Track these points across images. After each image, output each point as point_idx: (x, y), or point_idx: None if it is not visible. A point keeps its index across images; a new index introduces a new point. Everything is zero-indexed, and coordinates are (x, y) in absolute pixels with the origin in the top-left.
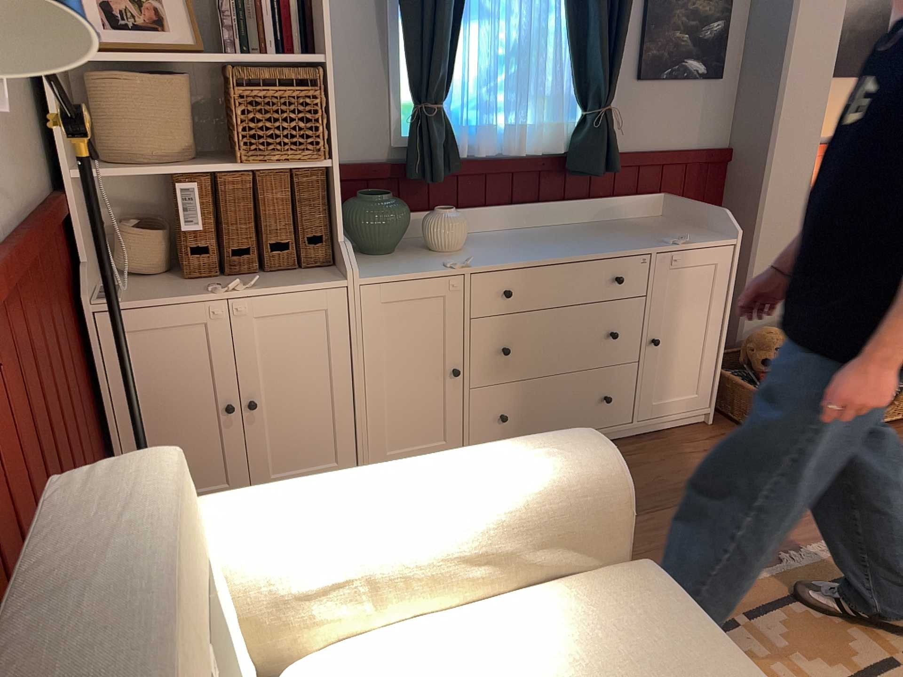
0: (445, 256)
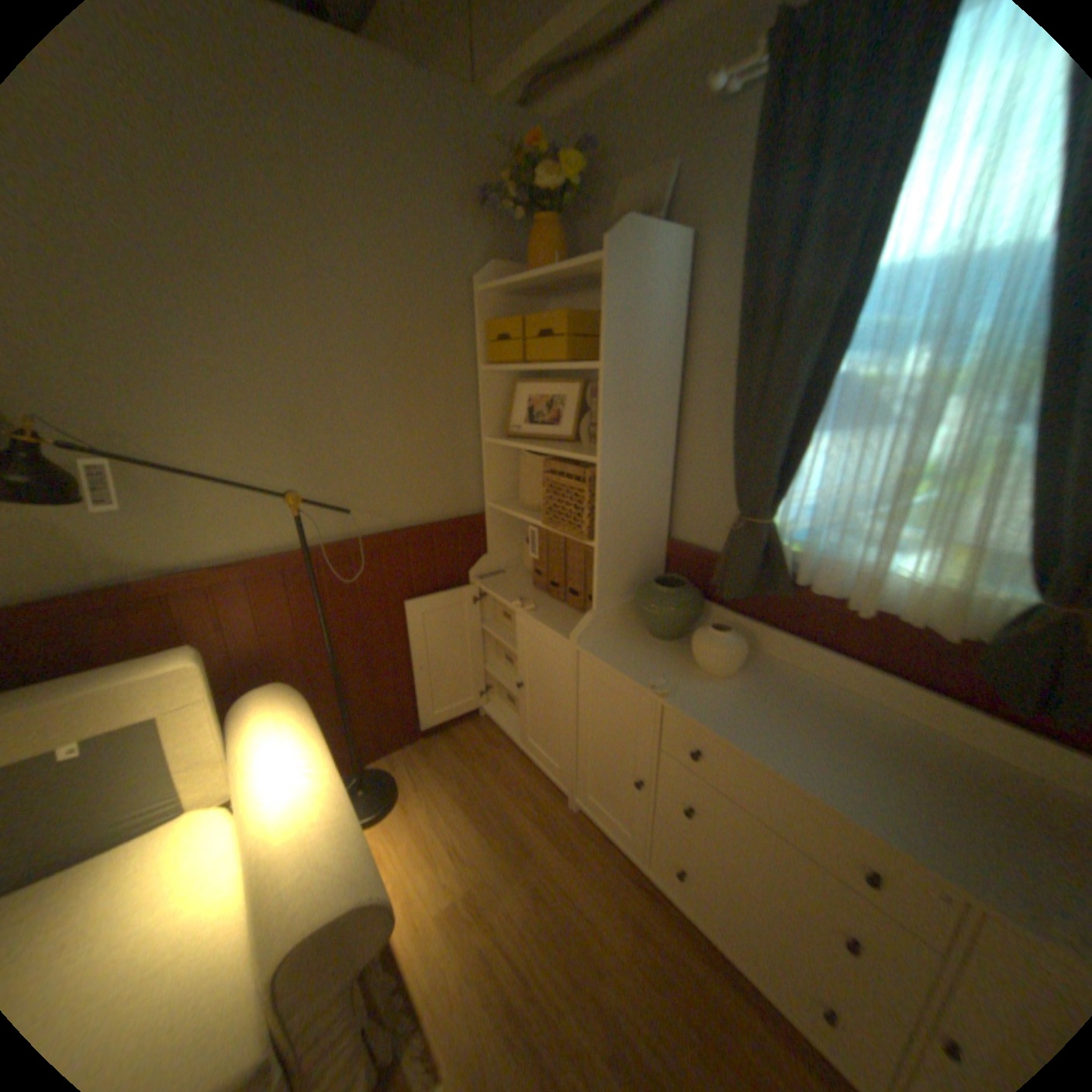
0: (690, 675)
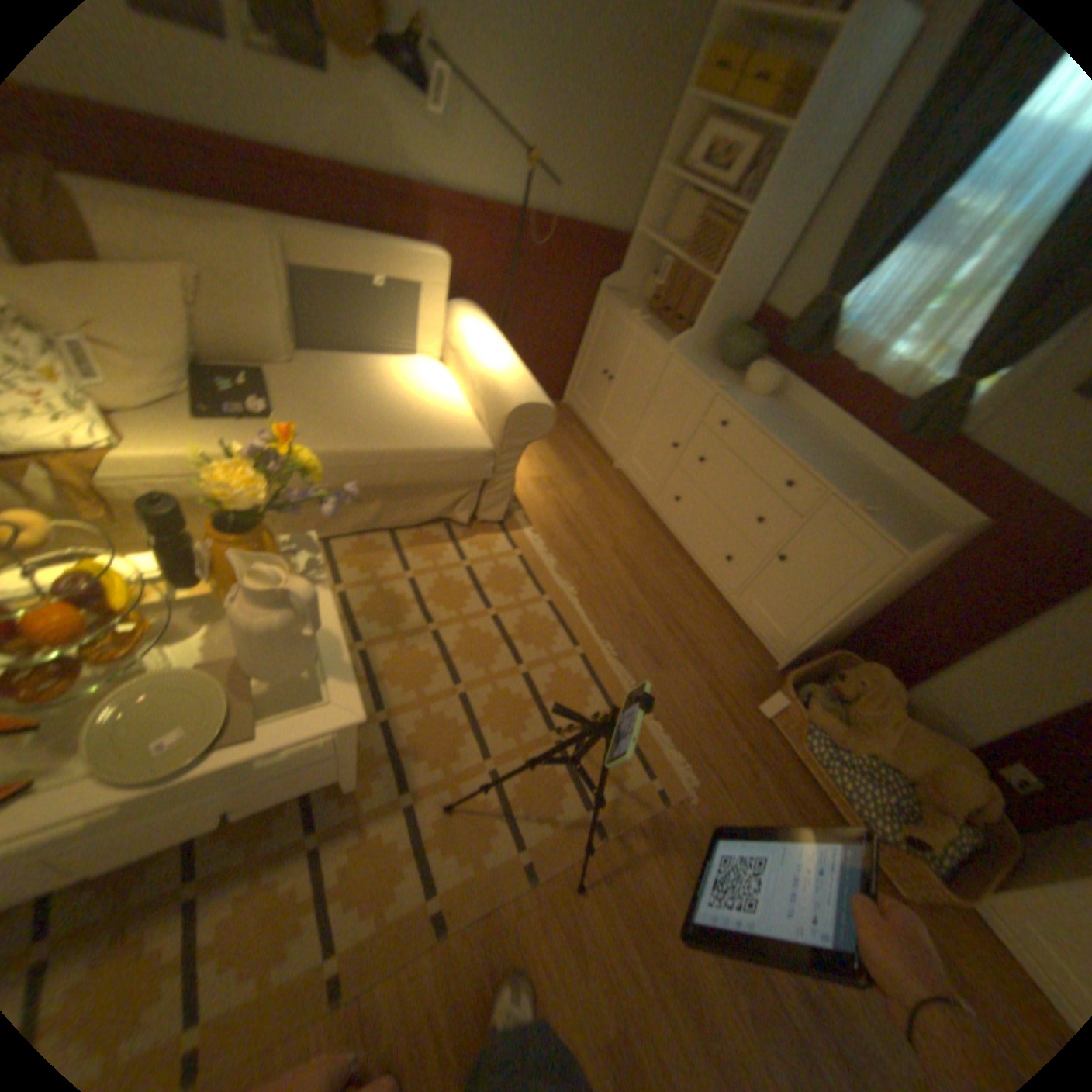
0: (736, 389)
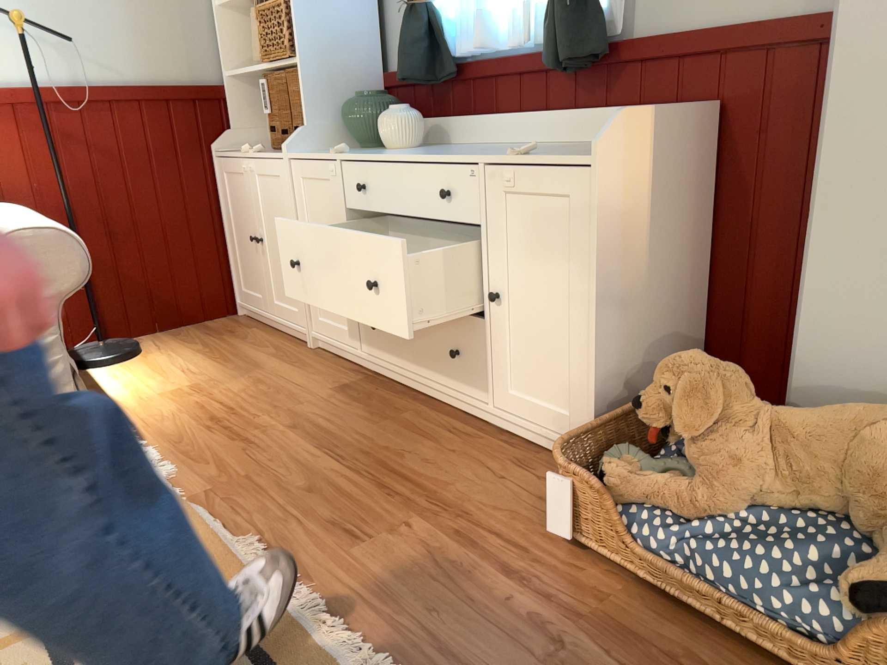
0: (373, 151)
